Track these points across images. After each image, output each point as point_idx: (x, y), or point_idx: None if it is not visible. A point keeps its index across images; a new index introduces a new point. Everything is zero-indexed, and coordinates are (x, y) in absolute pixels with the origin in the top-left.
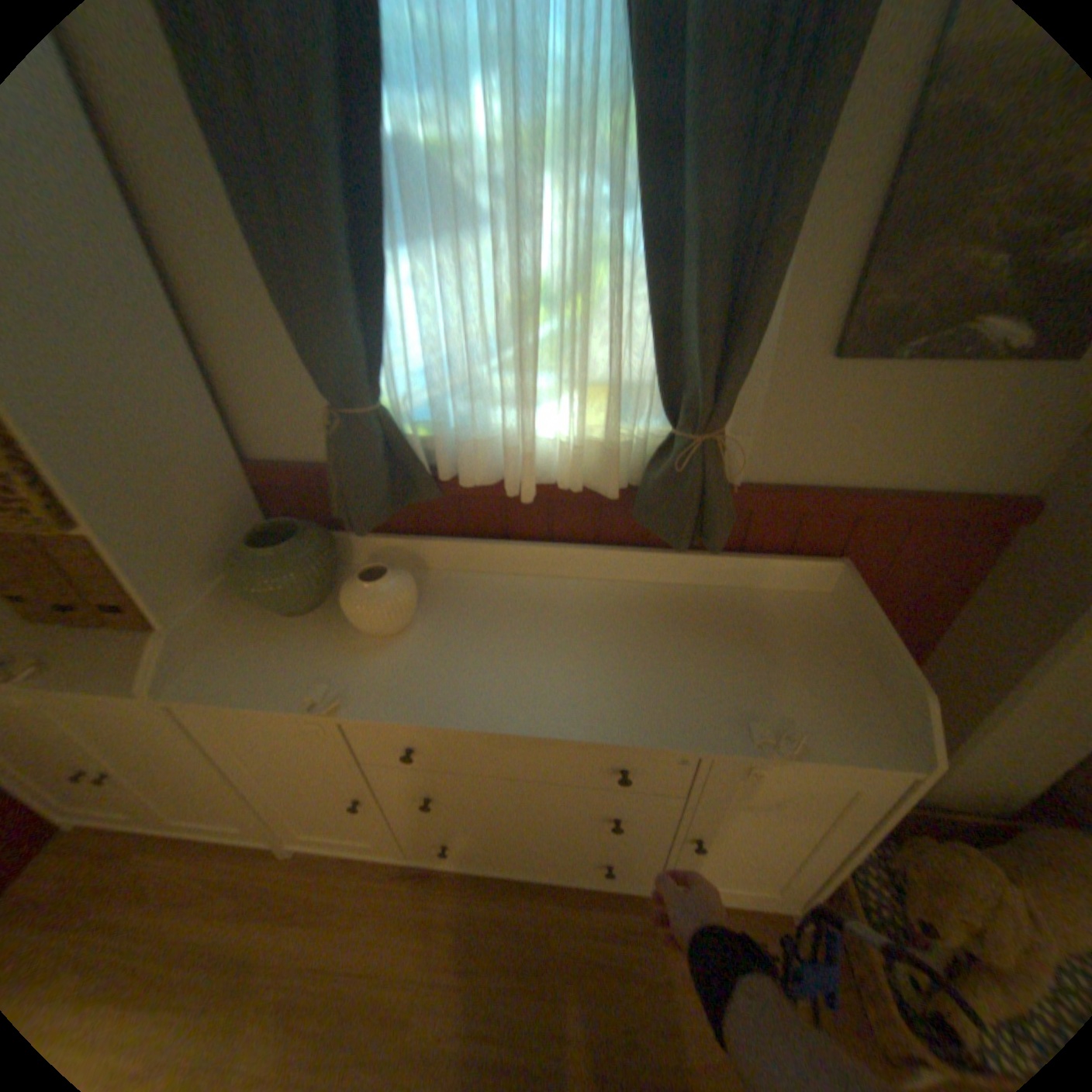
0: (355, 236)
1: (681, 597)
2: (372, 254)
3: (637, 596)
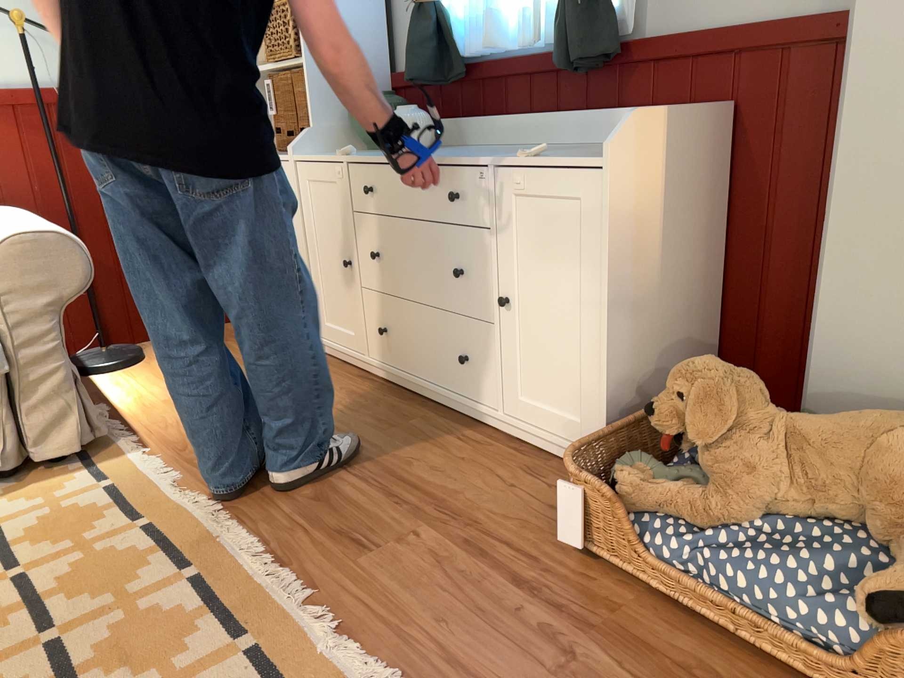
0: None
1: (590, 146)
2: None
3: (561, 146)
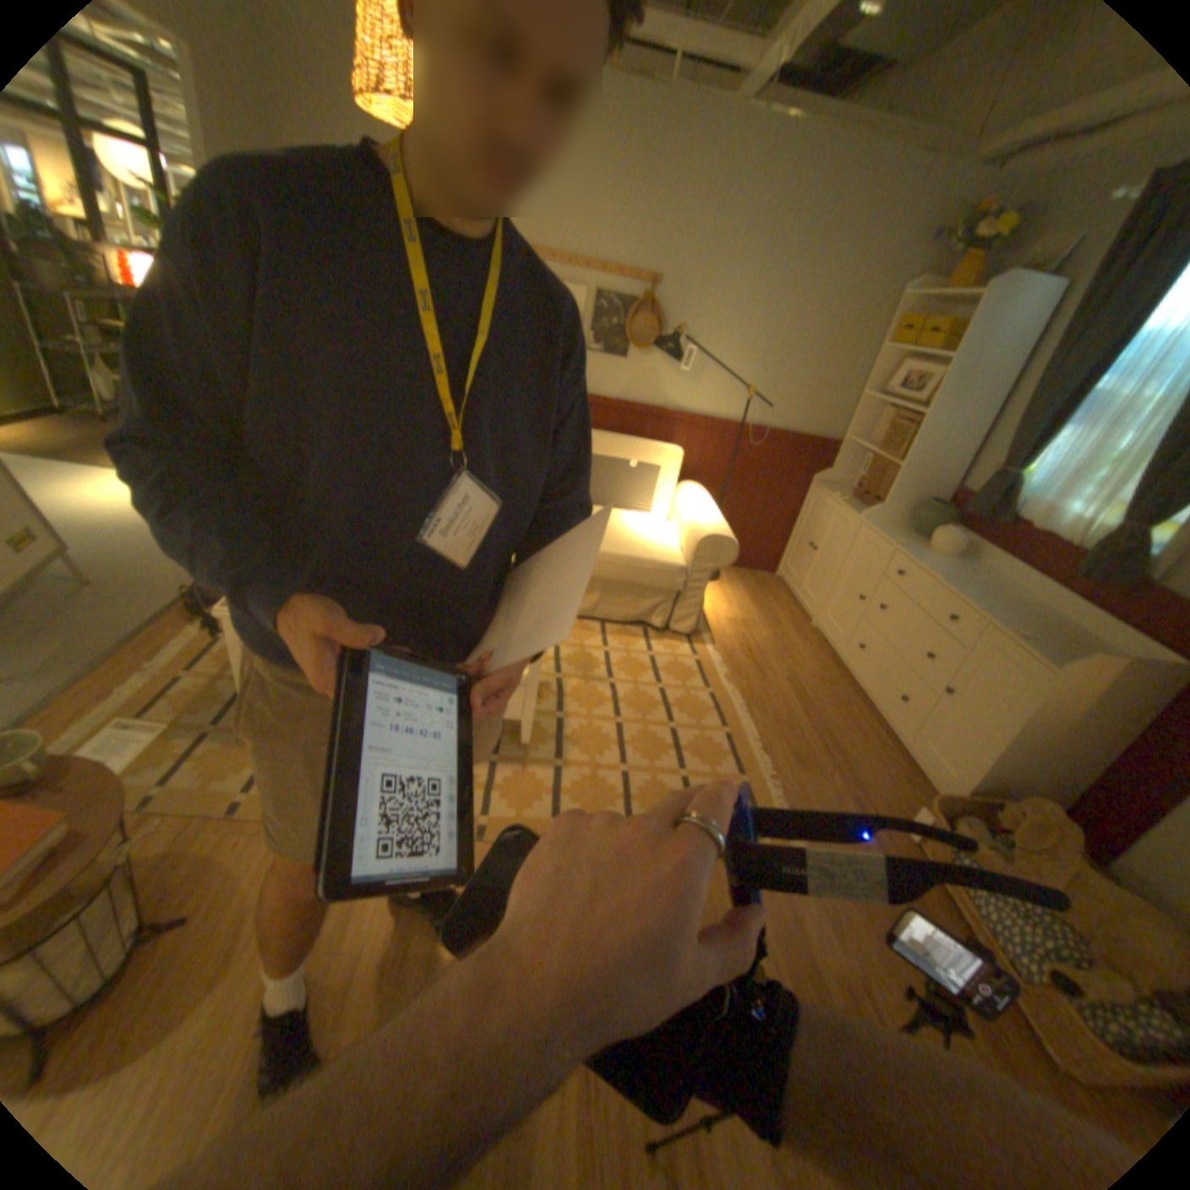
0: (1063, 417)
1: (1074, 629)
2: (1064, 424)
3: (1053, 616)
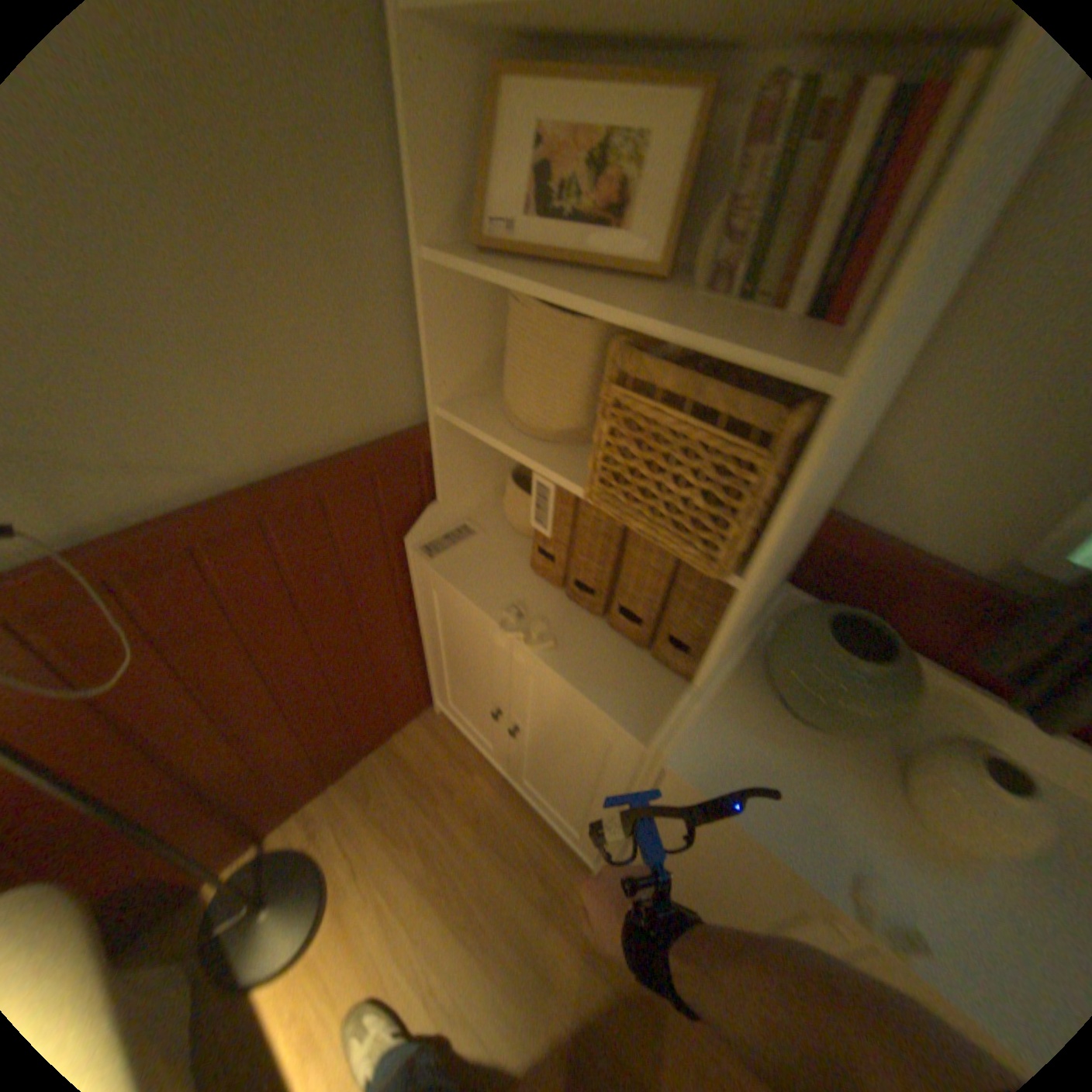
0: None
1: None
2: None
3: None
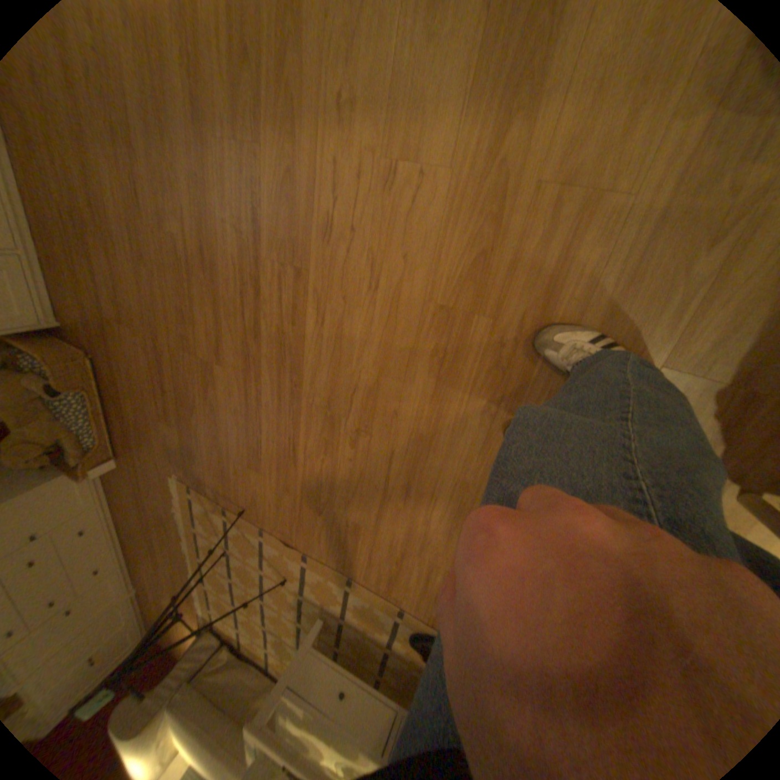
0: None
1: None
2: None
3: None
